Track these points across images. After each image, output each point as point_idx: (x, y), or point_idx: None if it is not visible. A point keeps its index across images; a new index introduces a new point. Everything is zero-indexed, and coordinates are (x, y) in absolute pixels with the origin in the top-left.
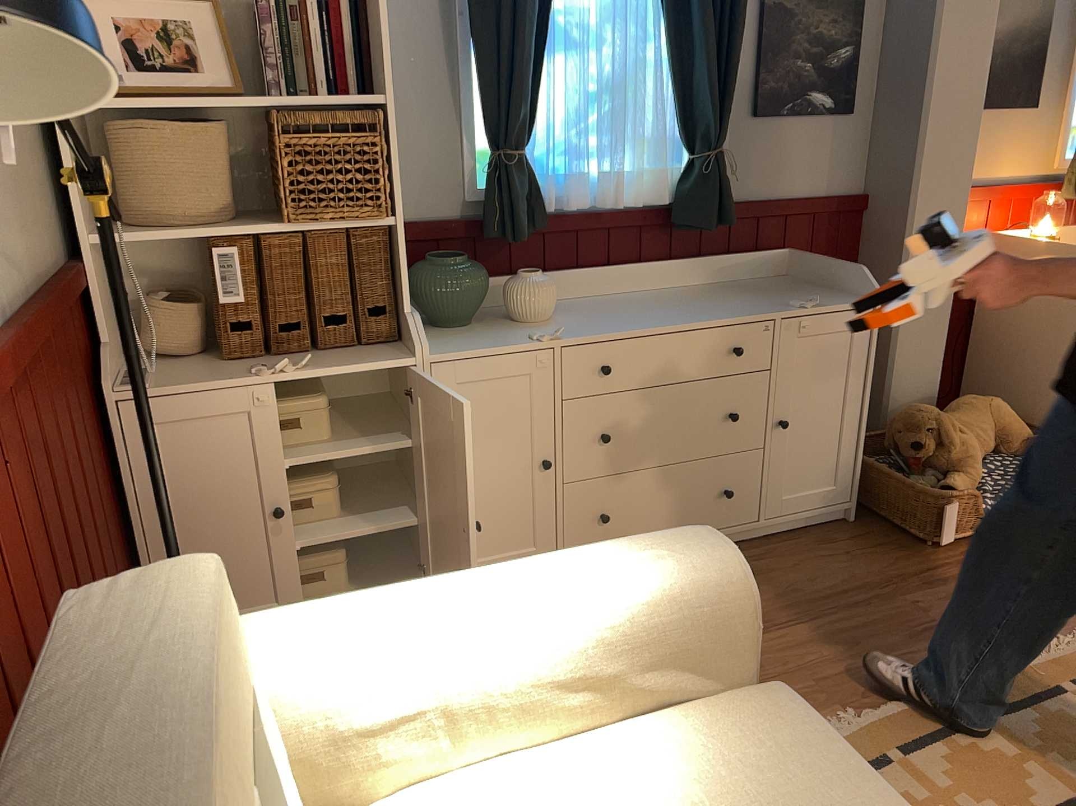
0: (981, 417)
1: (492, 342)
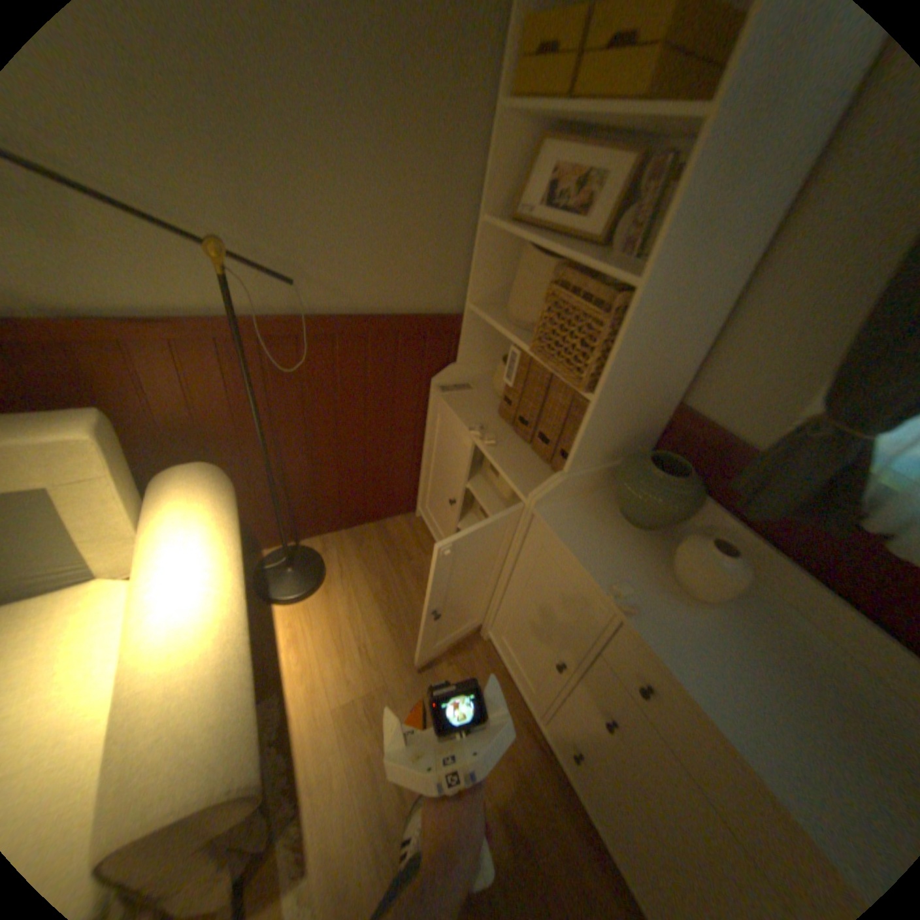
0: None
1: (594, 553)
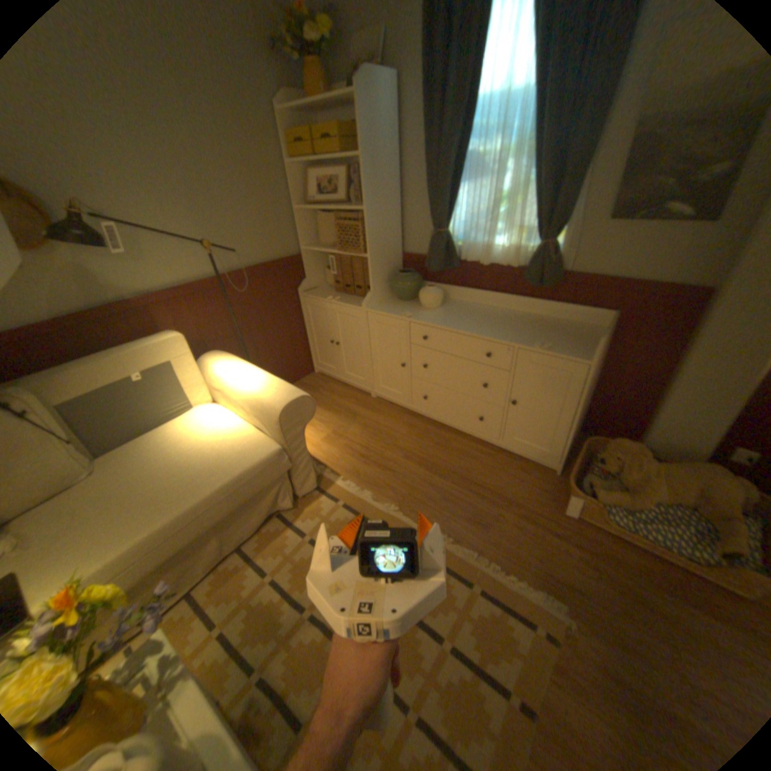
0: (693, 480)
1: (392, 311)
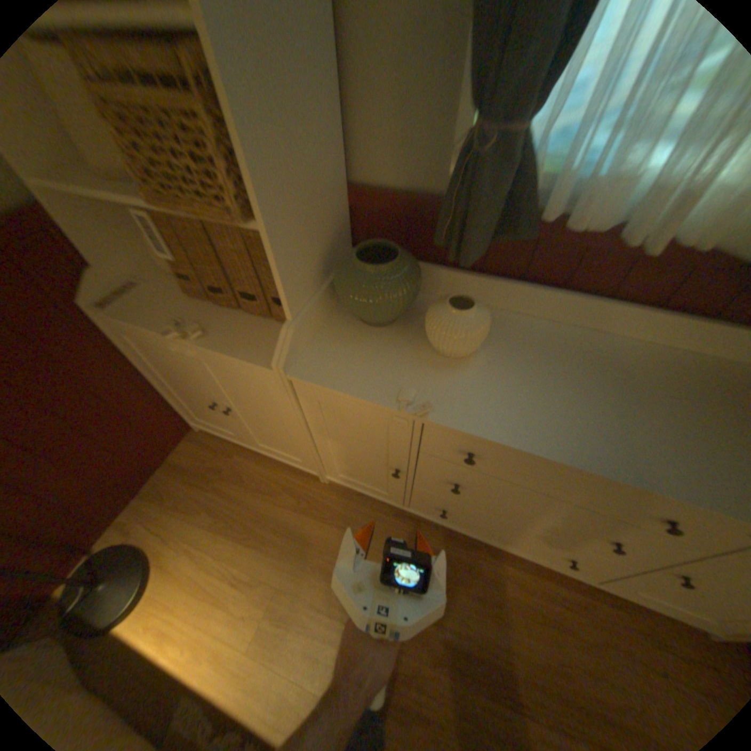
0: None
1: (364, 379)
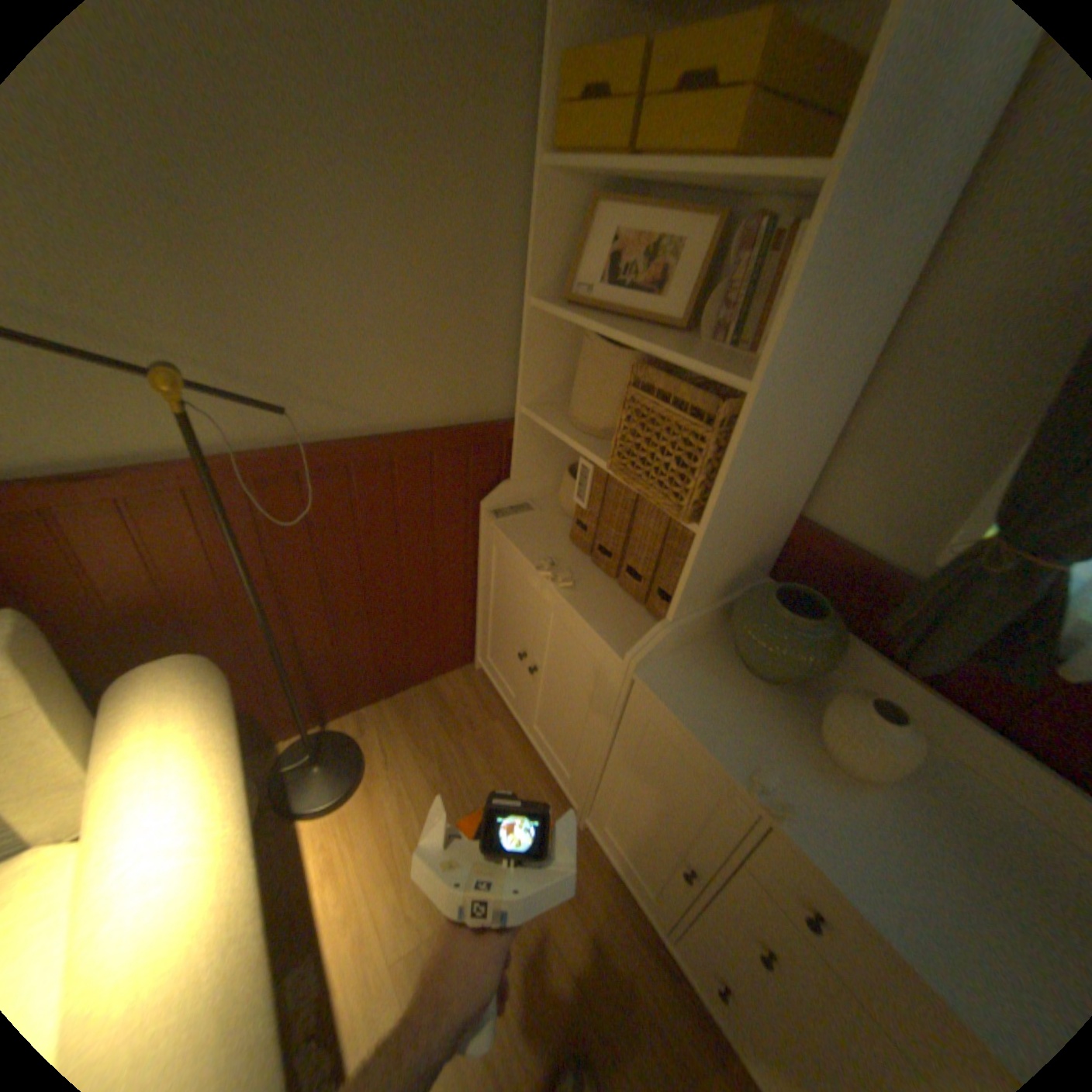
0: None
1: (720, 730)
